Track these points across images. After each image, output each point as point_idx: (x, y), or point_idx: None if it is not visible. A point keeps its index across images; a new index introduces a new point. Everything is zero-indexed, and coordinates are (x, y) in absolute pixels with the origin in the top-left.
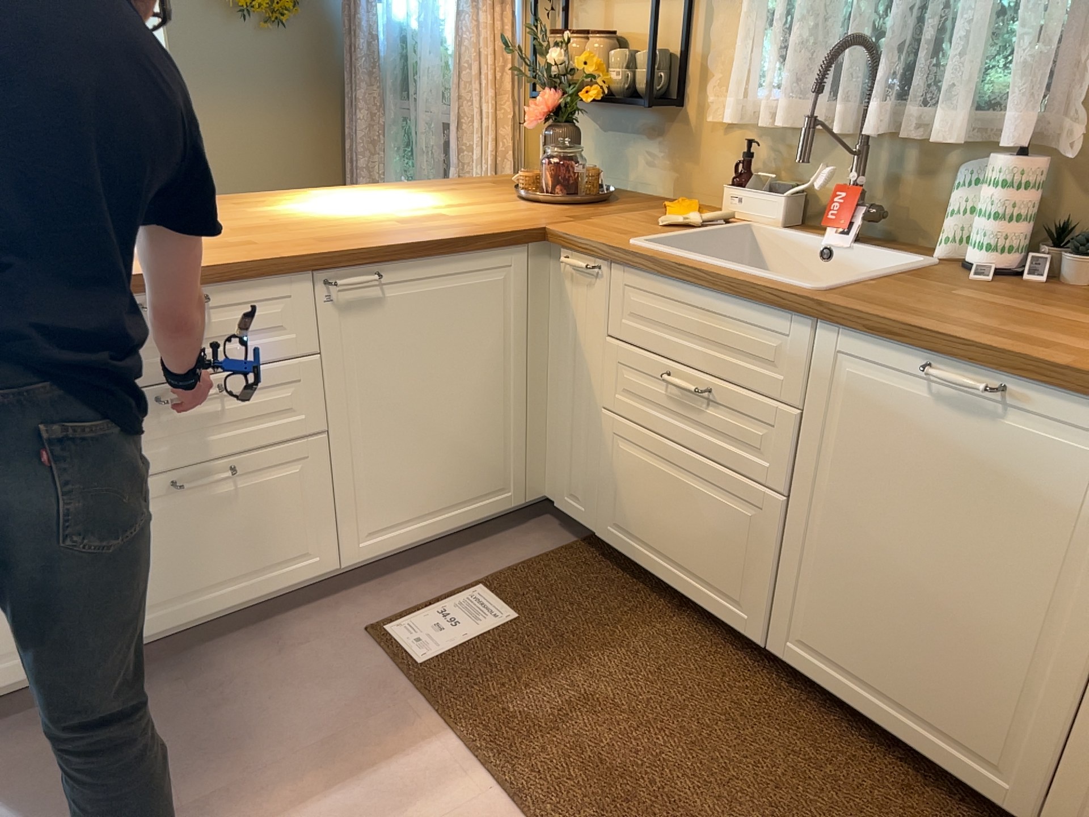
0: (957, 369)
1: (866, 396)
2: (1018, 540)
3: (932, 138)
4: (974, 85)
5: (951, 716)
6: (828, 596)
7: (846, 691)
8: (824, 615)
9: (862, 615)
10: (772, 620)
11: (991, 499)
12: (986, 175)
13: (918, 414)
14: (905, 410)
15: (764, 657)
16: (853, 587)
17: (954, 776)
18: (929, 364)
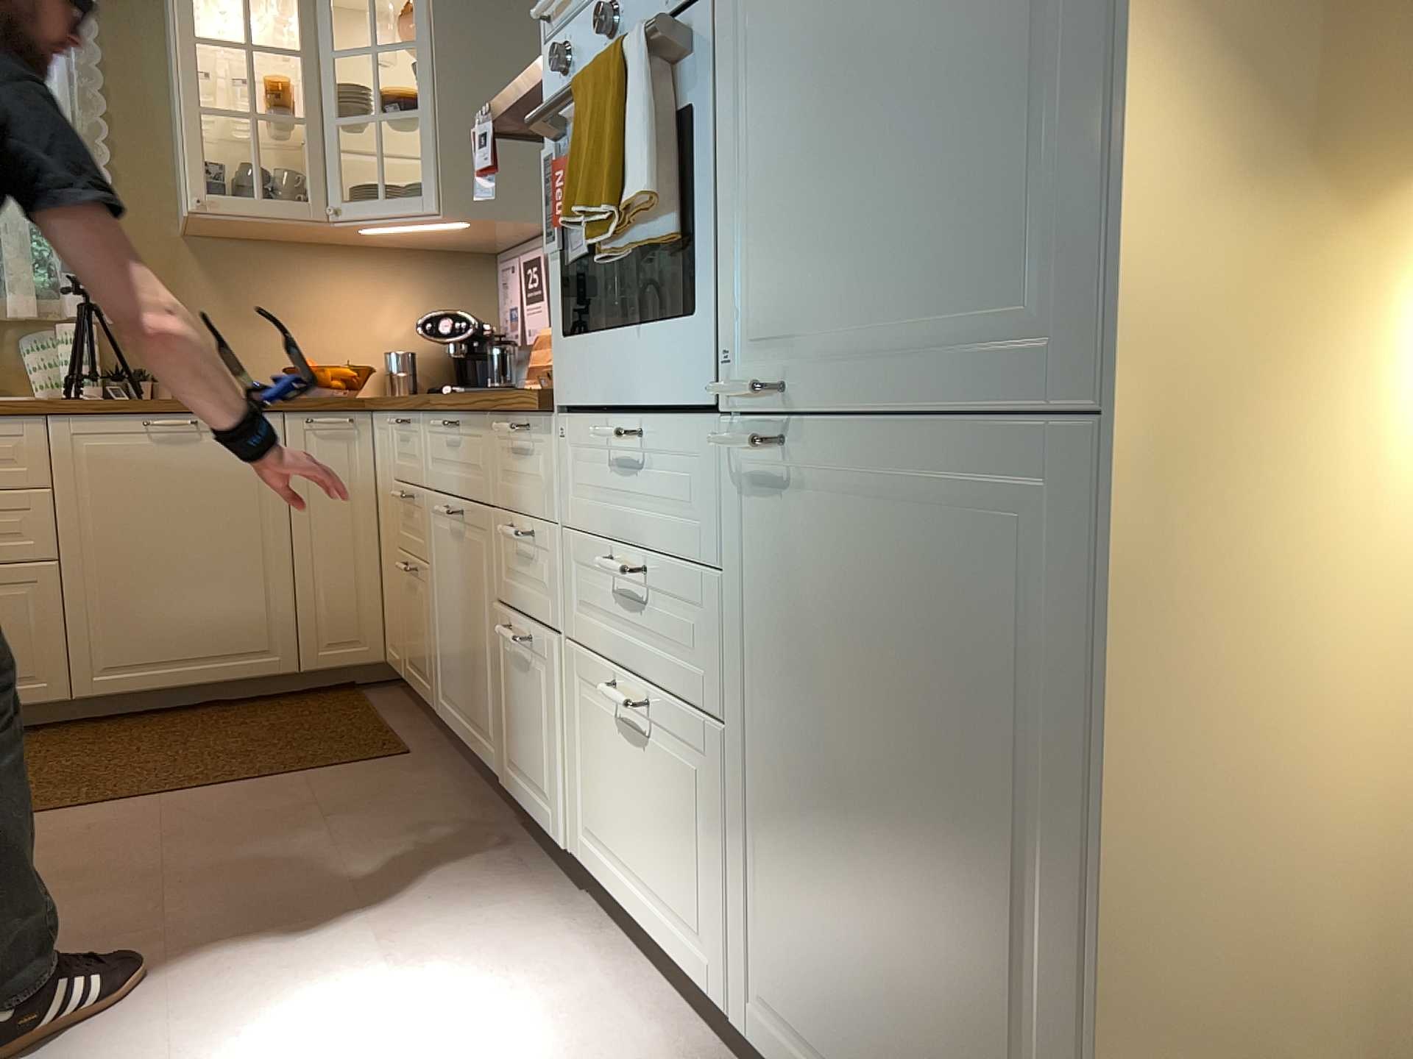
0: (165, 419)
1: (106, 457)
2: (232, 504)
3: (1, 317)
4: (33, 278)
5: (232, 638)
6: (119, 616)
7: (156, 679)
8: (121, 633)
9: (151, 613)
10: (71, 673)
11: (210, 488)
12: (51, 341)
13: (149, 456)
14: (138, 456)
15: (61, 726)
16: (138, 597)
17: (247, 678)
18: (146, 421)
